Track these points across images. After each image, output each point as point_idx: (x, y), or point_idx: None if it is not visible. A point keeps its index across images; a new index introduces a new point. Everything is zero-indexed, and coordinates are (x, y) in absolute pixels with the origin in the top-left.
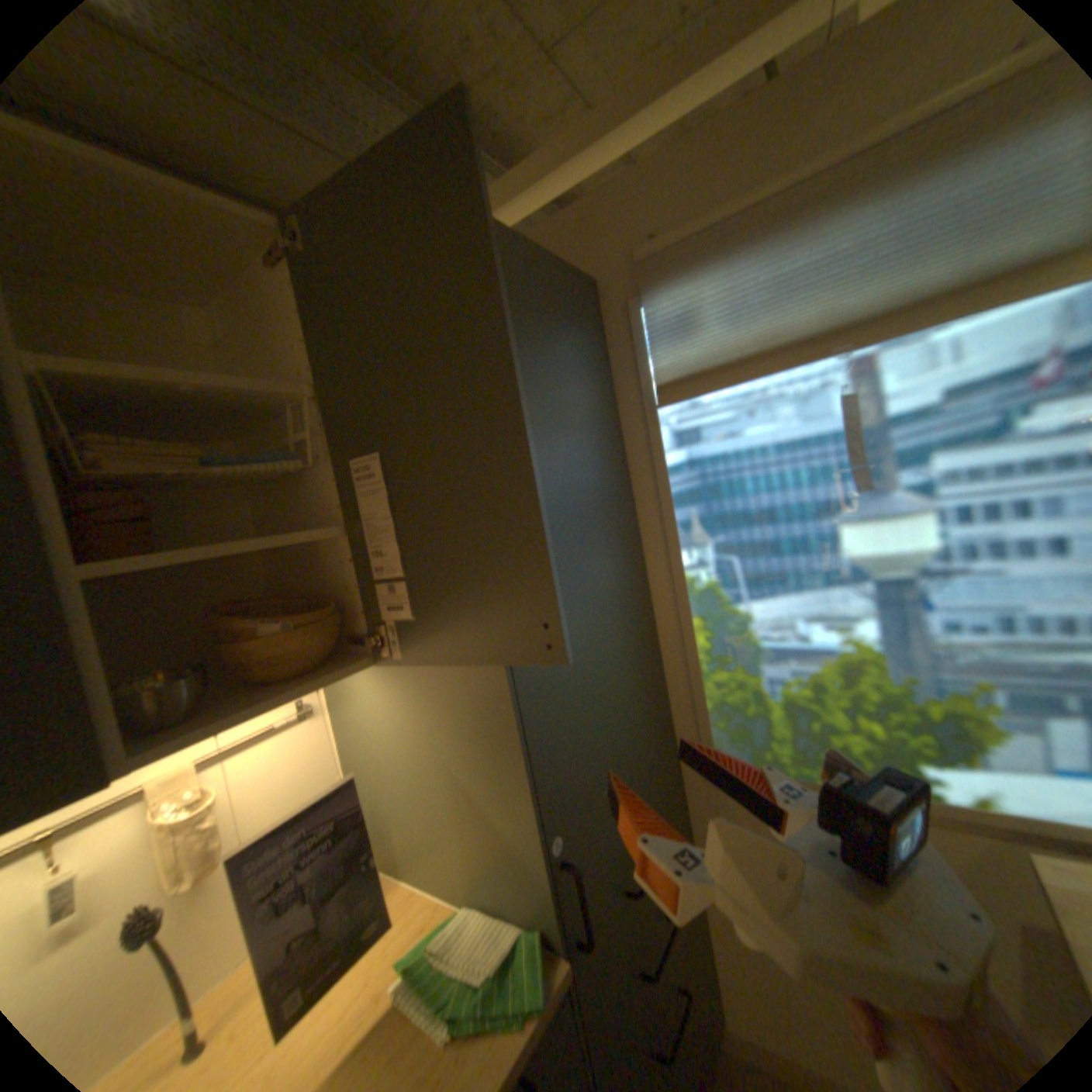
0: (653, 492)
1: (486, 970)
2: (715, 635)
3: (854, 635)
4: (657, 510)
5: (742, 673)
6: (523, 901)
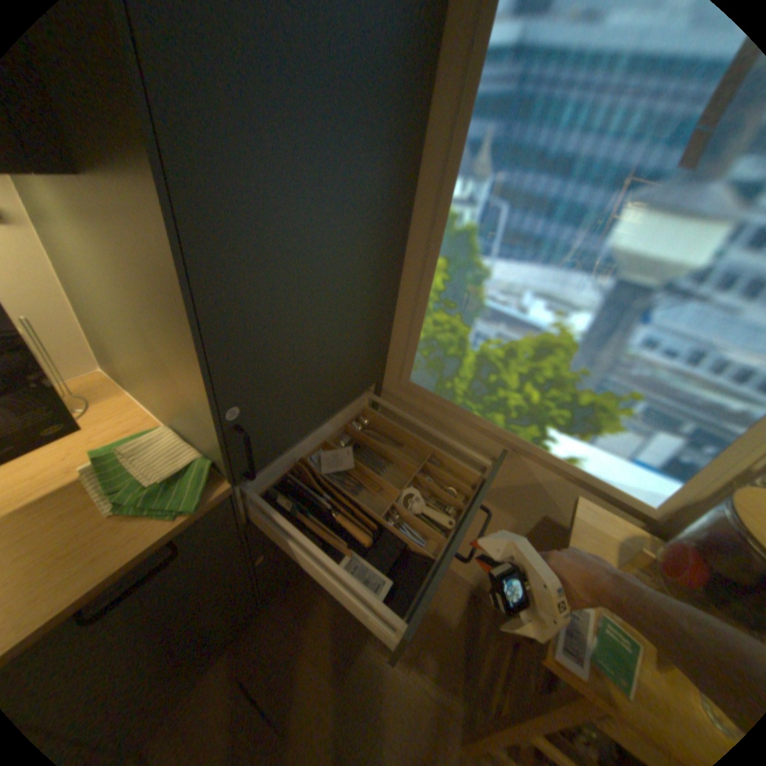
0: (459, 87)
1: (158, 478)
2: (451, 281)
3: (565, 322)
4: (453, 116)
5: (459, 320)
6: (203, 440)
